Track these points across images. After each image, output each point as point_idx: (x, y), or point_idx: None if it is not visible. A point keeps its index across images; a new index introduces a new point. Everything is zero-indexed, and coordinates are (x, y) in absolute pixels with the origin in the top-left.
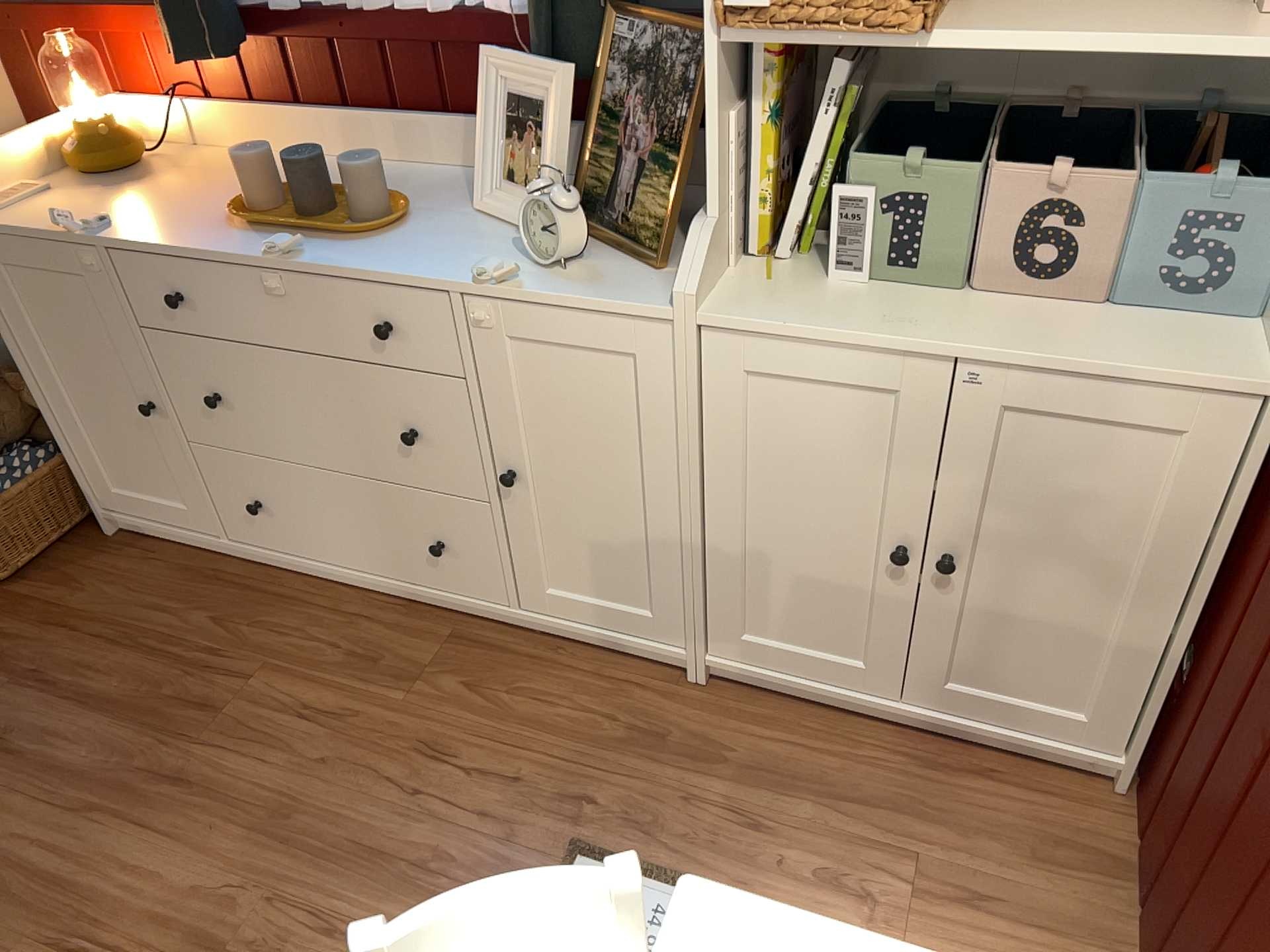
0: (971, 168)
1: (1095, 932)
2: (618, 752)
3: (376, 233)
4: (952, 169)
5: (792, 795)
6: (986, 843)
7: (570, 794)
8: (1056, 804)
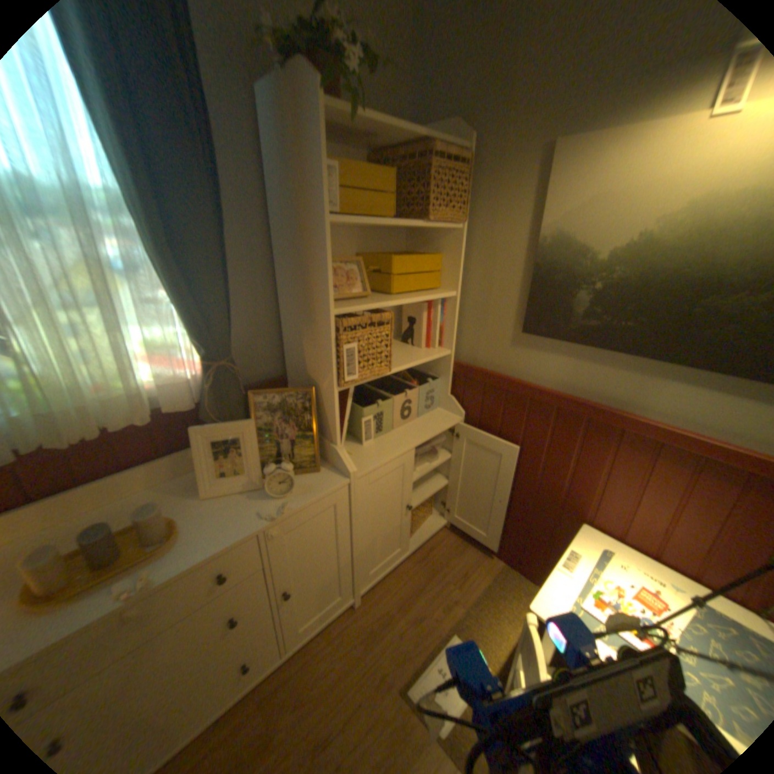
0: (386, 397)
1: (485, 558)
2: (372, 656)
3: (171, 541)
4: (385, 399)
5: (418, 604)
6: (454, 564)
7: (380, 688)
8: (449, 542)
